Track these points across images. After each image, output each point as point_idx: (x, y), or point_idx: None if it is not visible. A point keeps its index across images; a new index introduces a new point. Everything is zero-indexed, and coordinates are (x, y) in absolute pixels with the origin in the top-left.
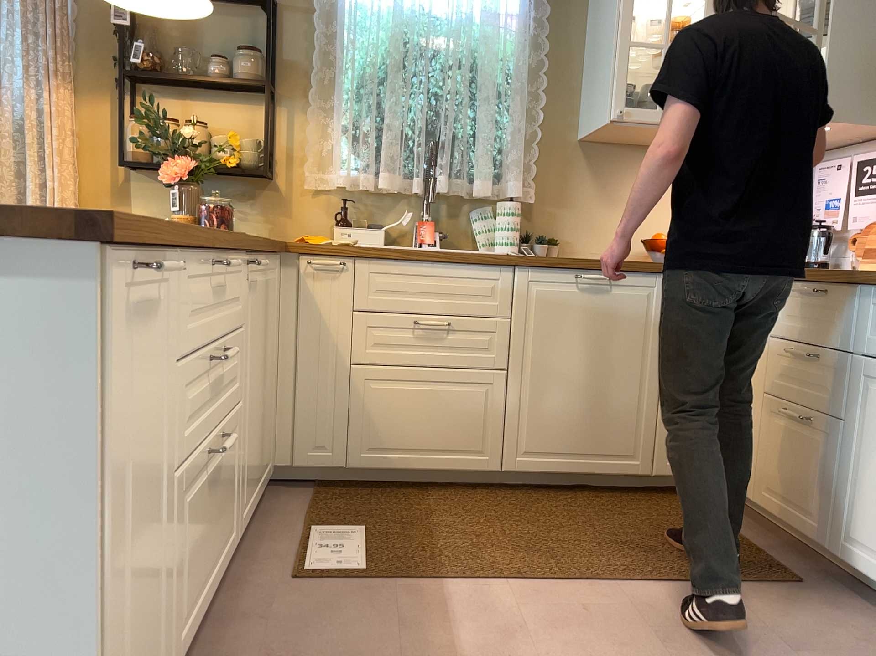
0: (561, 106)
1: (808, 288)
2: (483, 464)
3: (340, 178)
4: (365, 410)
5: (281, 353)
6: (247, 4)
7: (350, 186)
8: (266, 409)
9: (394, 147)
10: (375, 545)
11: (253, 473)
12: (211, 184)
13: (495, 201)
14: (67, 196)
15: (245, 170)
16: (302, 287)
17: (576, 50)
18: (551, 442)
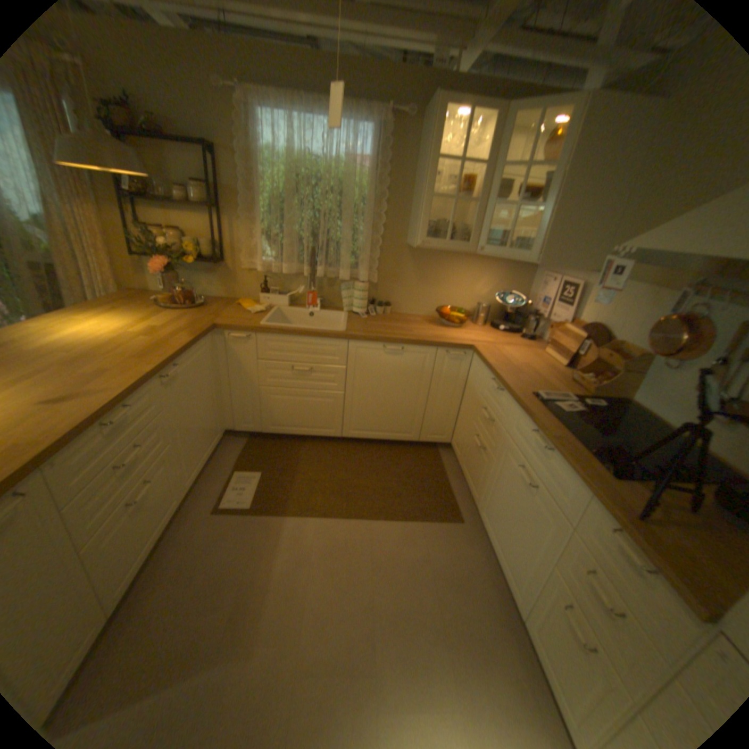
0: (397, 221)
1: (498, 382)
2: (332, 433)
3: (259, 266)
4: (269, 407)
5: (222, 378)
6: (191, 143)
7: (266, 270)
8: (209, 416)
9: (291, 248)
10: (262, 487)
11: (197, 456)
12: (187, 263)
13: (355, 279)
14: (102, 271)
15: (204, 257)
16: (228, 346)
17: (409, 183)
18: (367, 425)
